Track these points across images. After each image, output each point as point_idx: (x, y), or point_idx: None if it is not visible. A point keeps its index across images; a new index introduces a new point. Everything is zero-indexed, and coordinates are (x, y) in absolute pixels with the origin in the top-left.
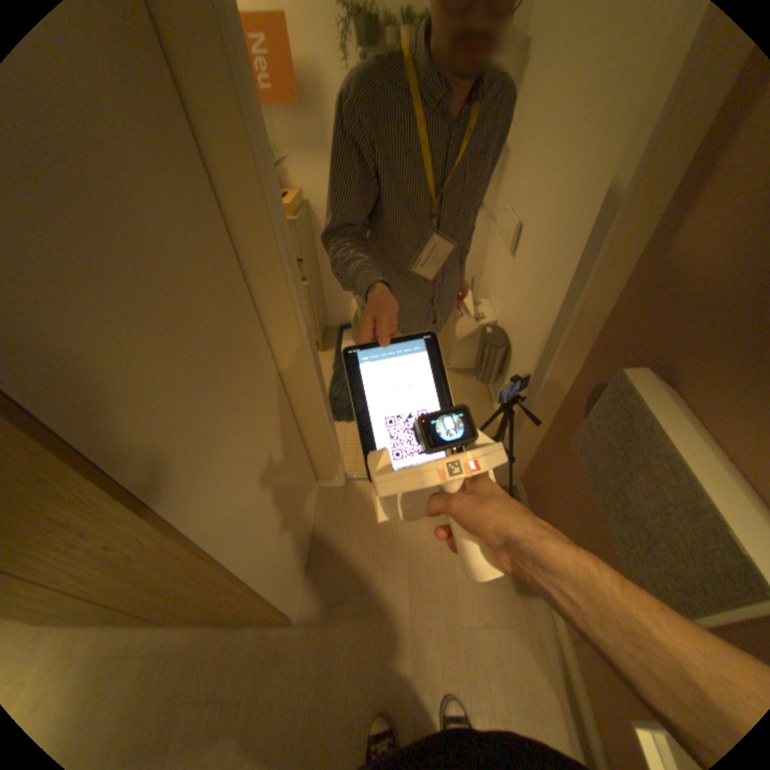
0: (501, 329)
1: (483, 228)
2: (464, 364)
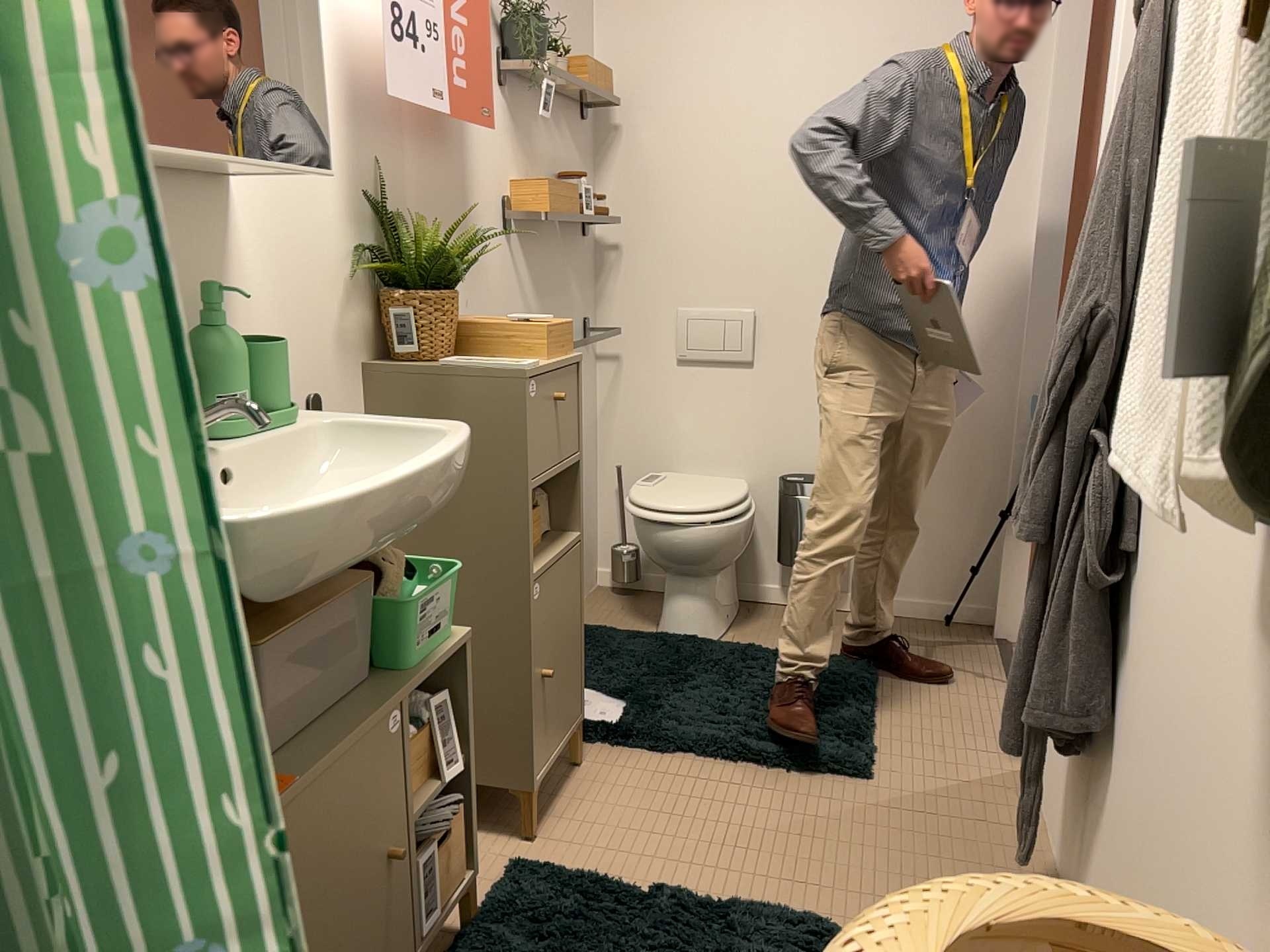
0: (797, 475)
1: (594, 379)
2: (736, 603)
